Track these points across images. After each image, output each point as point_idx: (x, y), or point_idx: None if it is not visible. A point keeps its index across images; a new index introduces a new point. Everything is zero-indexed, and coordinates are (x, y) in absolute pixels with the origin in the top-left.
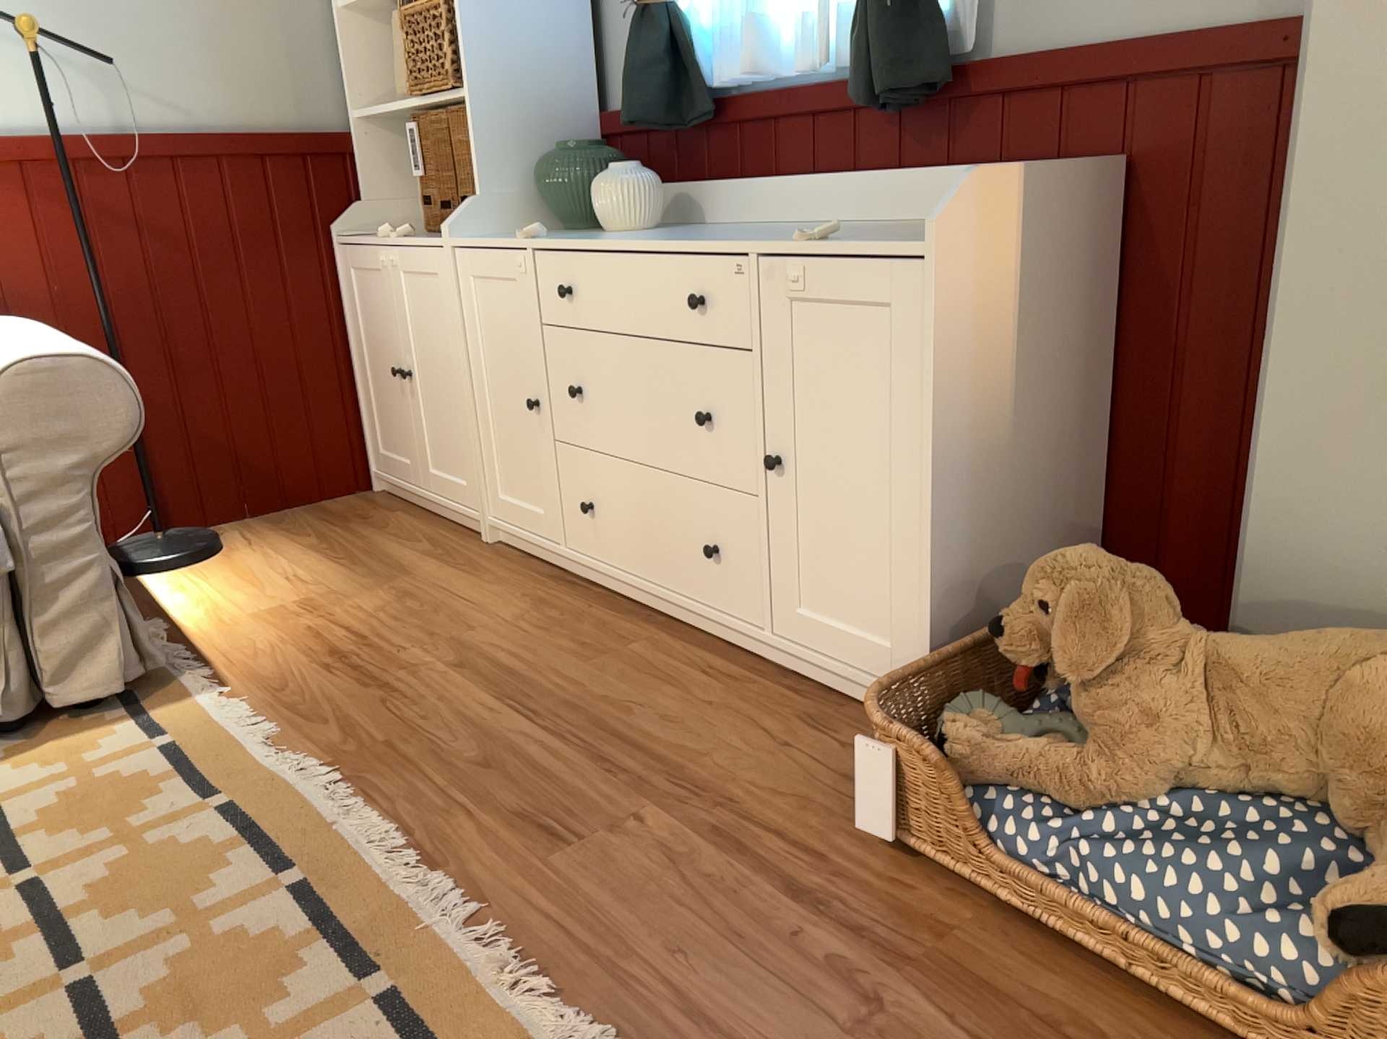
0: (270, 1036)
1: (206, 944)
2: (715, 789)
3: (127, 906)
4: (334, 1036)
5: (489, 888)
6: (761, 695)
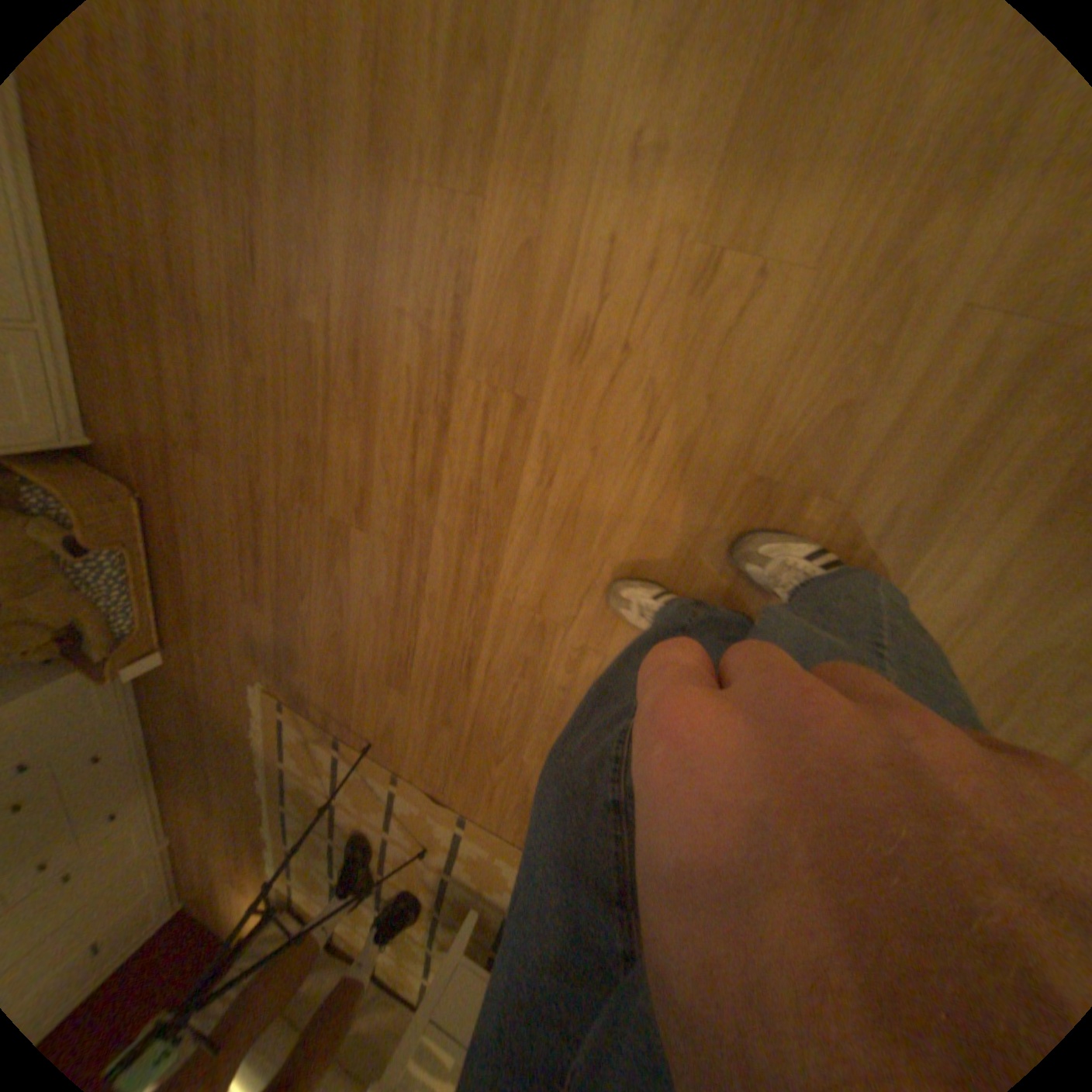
0: (295, 782)
1: (297, 816)
2: (176, 706)
3: (307, 845)
4: (285, 767)
5: (239, 753)
6: (140, 706)
